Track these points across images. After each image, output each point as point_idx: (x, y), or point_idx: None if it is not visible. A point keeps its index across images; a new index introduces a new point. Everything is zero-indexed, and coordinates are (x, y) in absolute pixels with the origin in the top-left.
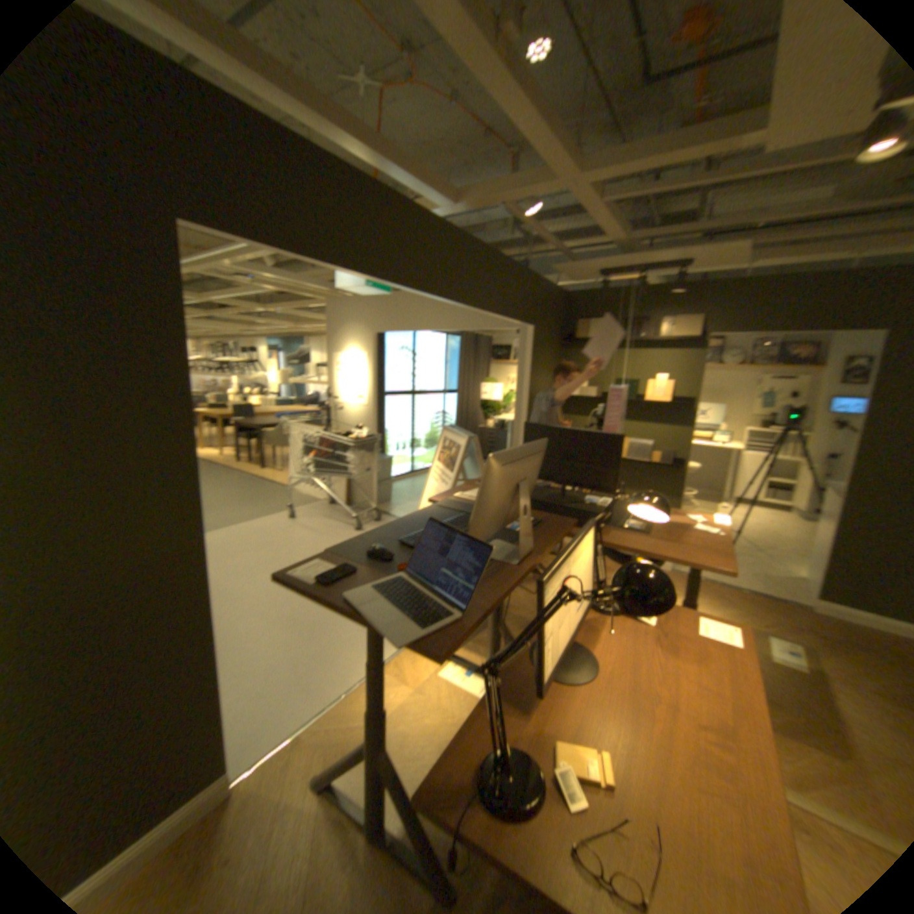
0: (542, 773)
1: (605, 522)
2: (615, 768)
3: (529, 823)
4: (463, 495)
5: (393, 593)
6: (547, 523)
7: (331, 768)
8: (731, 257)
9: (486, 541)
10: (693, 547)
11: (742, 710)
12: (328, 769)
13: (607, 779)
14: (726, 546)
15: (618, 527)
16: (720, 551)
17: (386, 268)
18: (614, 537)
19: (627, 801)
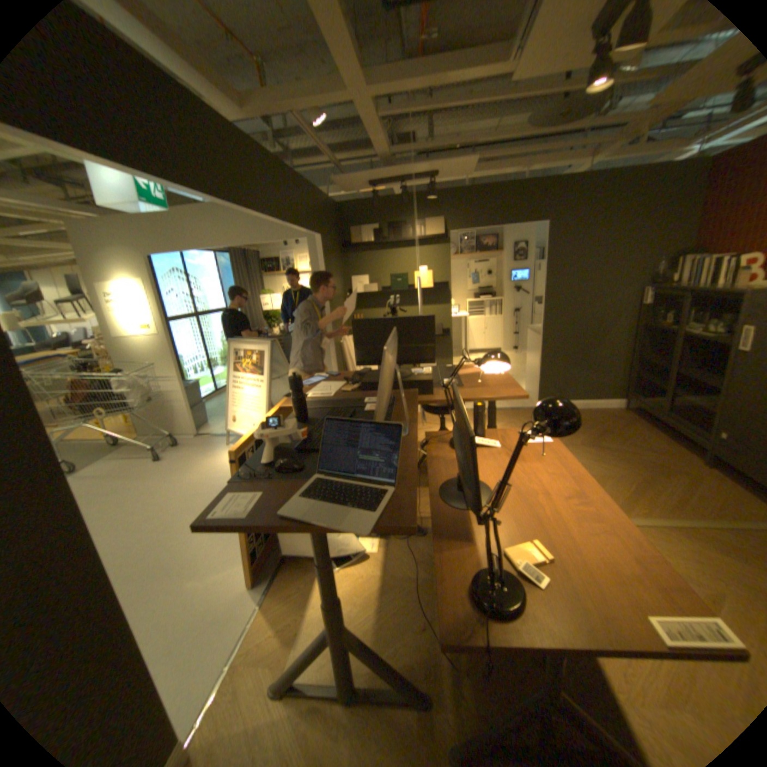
0: (510, 575)
1: (432, 385)
2: (544, 547)
3: (524, 612)
4: (314, 394)
5: (327, 495)
6: (398, 397)
7: (284, 672)
8: (454, 170)
9: (381, 424)
10: (493, 386)
11: (576, 478)
12: (281, 674)
13: (546, 556)
14: (509, 380)
15: (440, 387)
16: (509, 384)
17: (193, 175)
18: (443, 395)
19: (563, 564)
